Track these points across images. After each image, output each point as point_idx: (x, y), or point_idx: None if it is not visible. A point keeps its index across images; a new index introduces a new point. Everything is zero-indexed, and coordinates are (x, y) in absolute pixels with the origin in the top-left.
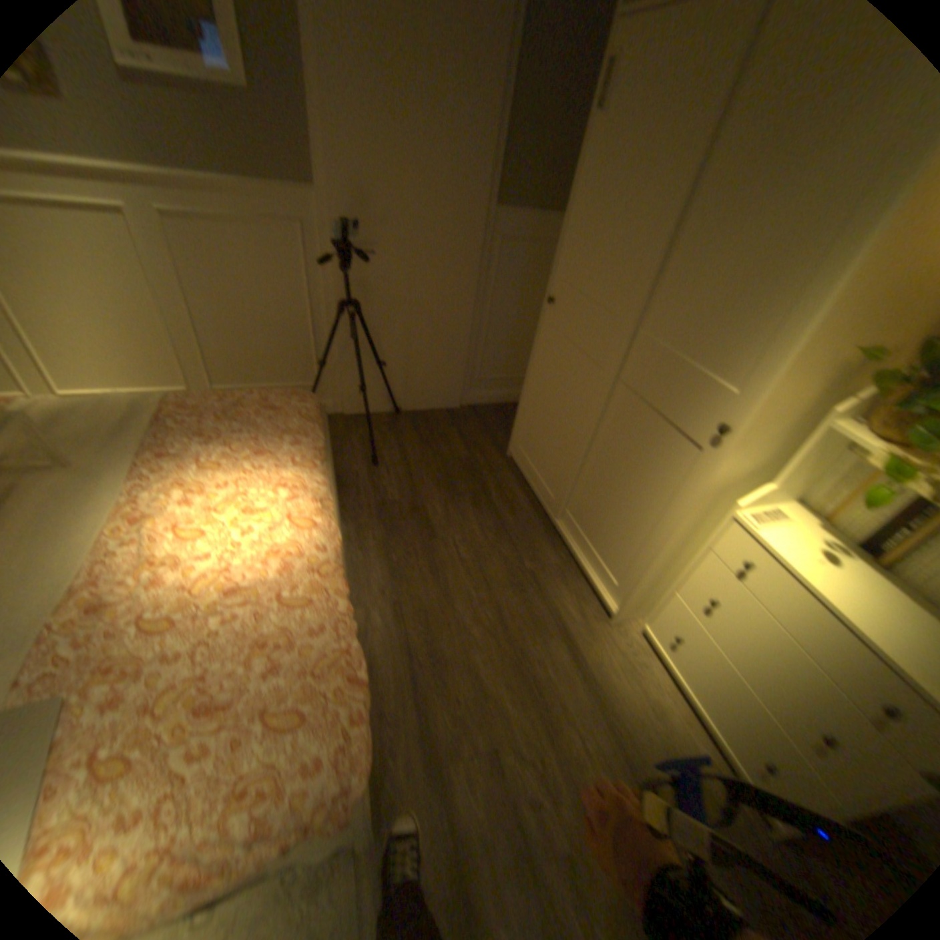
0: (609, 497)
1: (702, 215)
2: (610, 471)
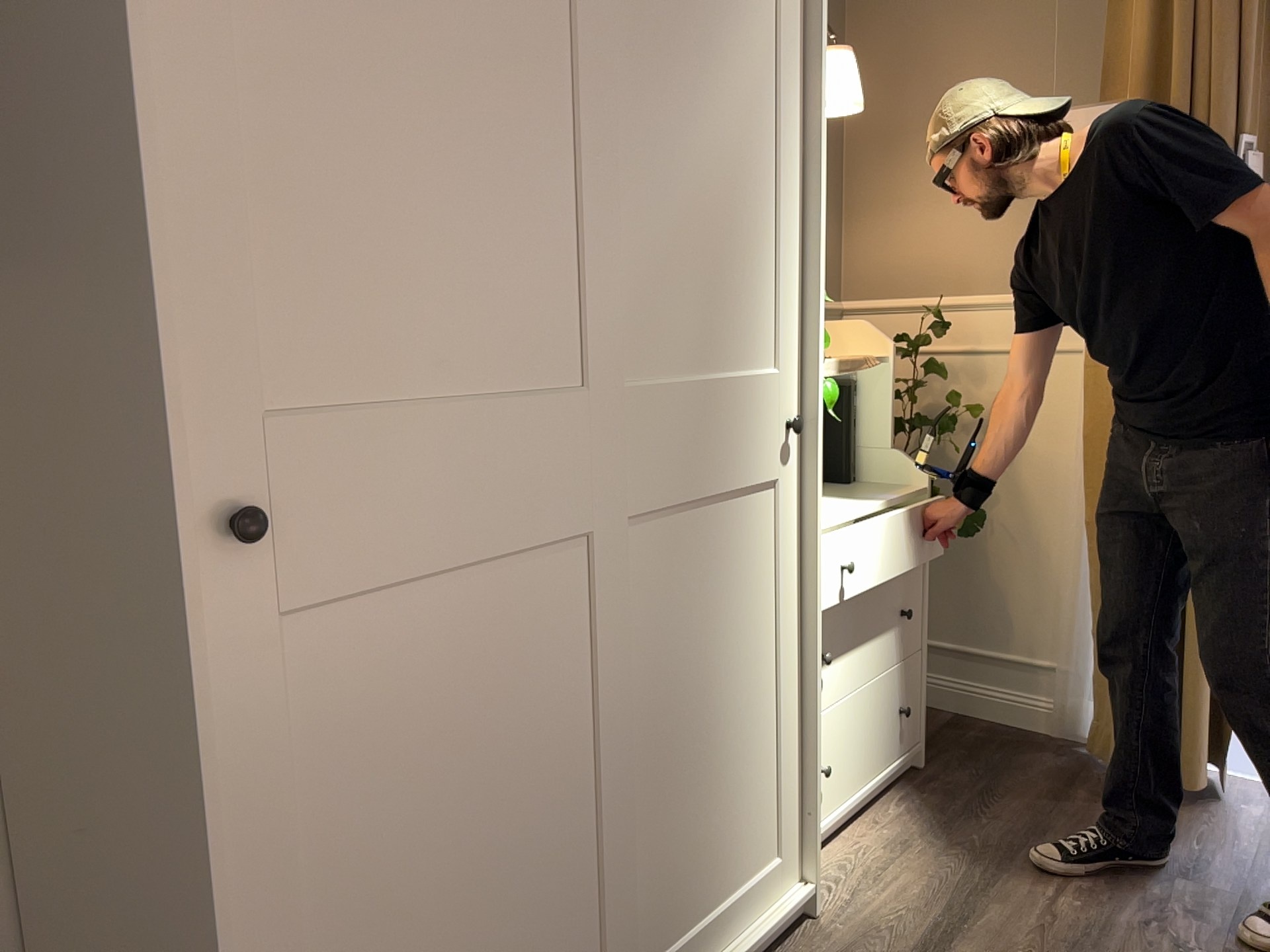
0: (703, 764)
1: (632, 120)
2: (682, 717)
